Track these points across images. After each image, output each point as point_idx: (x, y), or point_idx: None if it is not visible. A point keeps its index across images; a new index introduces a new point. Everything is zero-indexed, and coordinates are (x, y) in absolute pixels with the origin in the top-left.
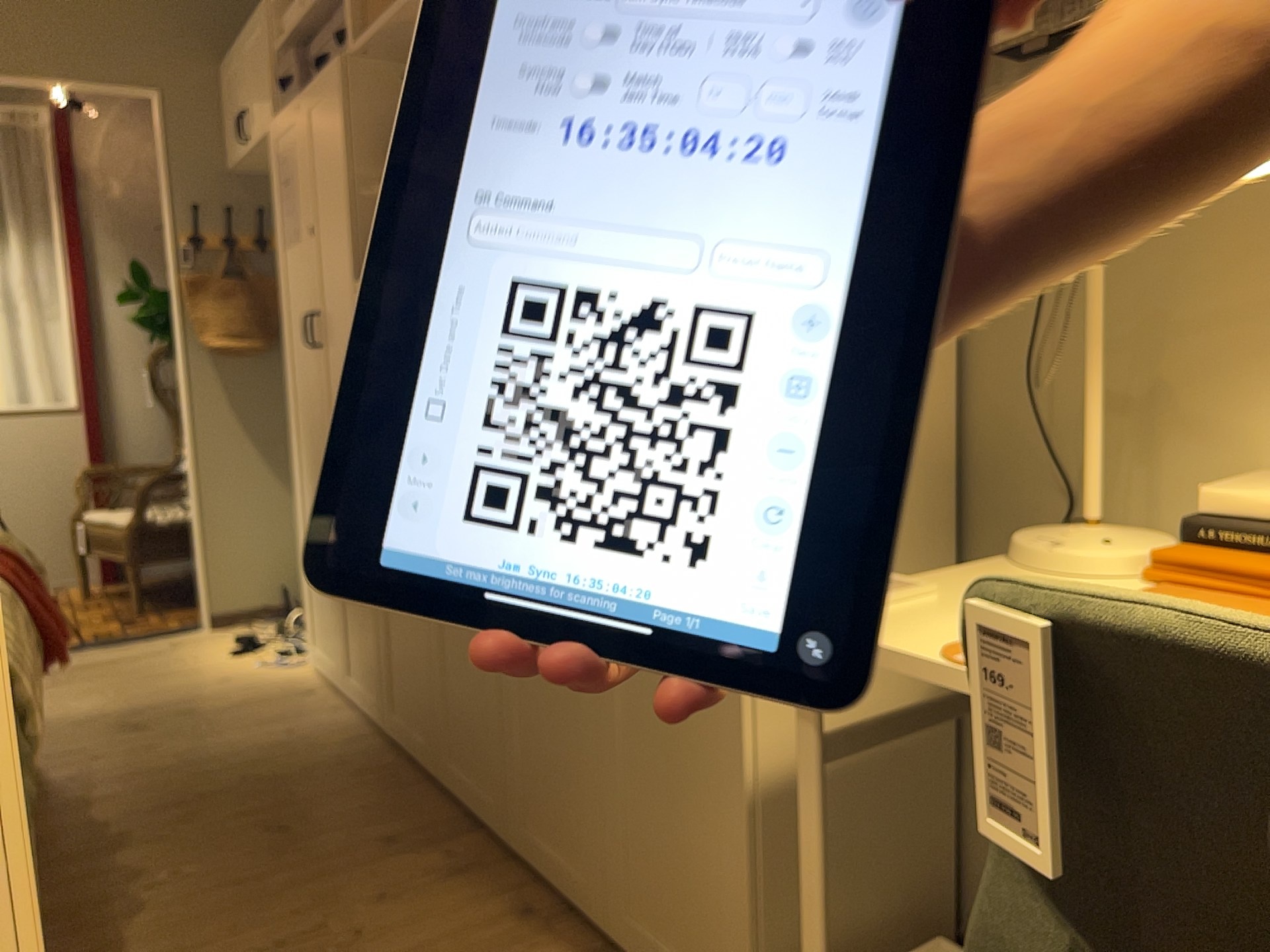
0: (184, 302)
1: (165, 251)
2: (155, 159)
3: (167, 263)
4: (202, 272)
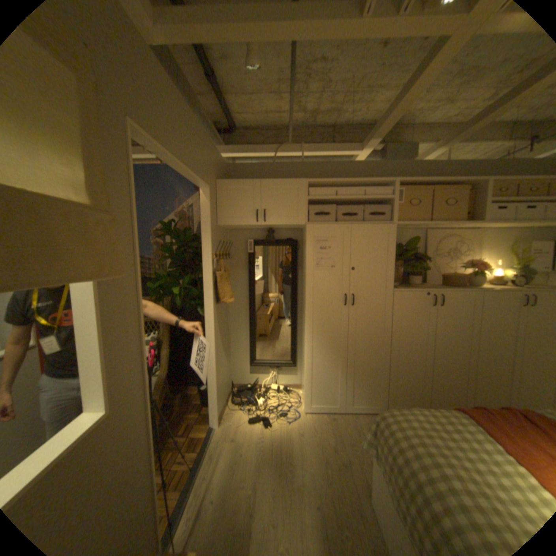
0: (213, 285)
1: (204, 261)
2: (202, 218)
3: (207, 267)
4: (215, 270)
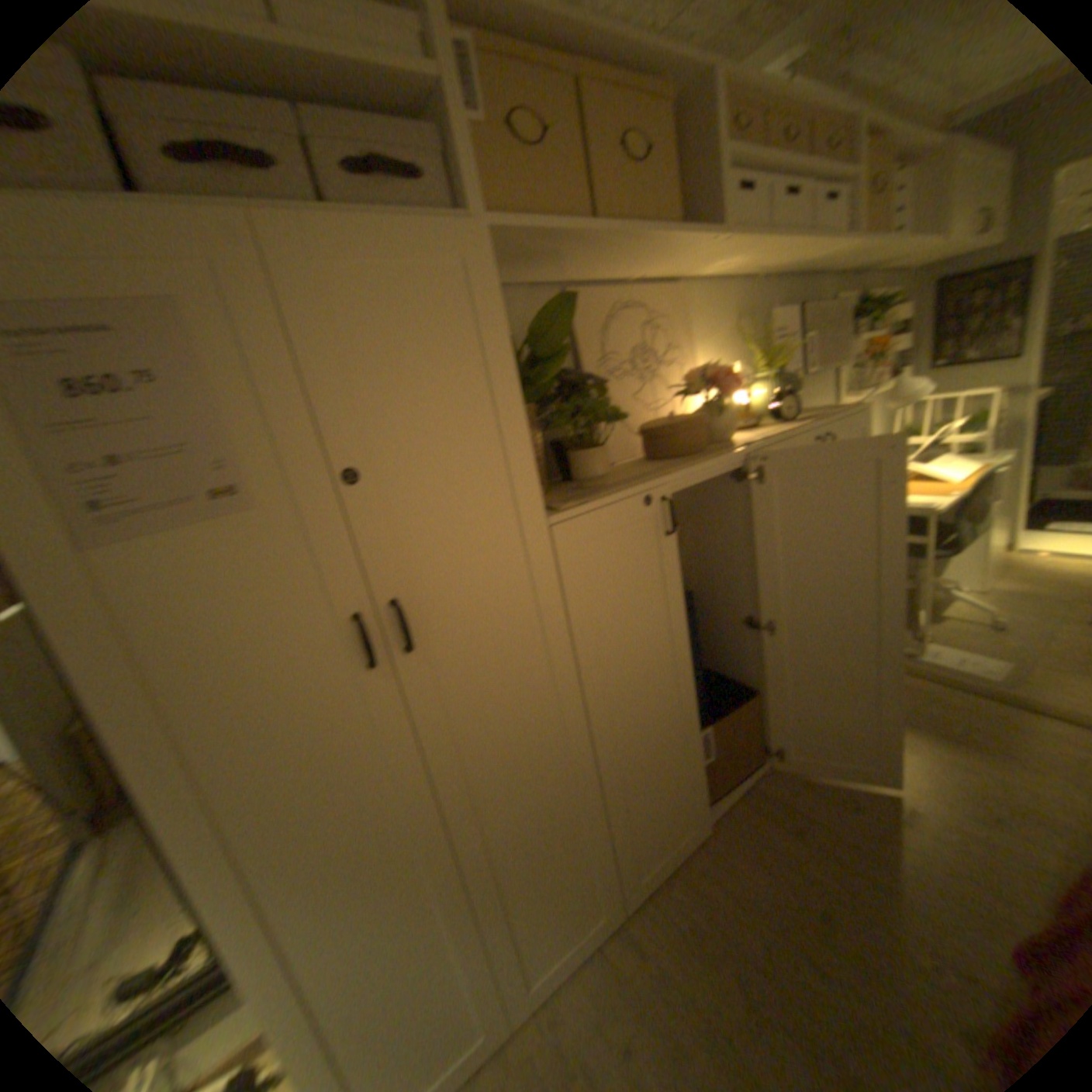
0: None
1: None
2: None
3: None
4: None
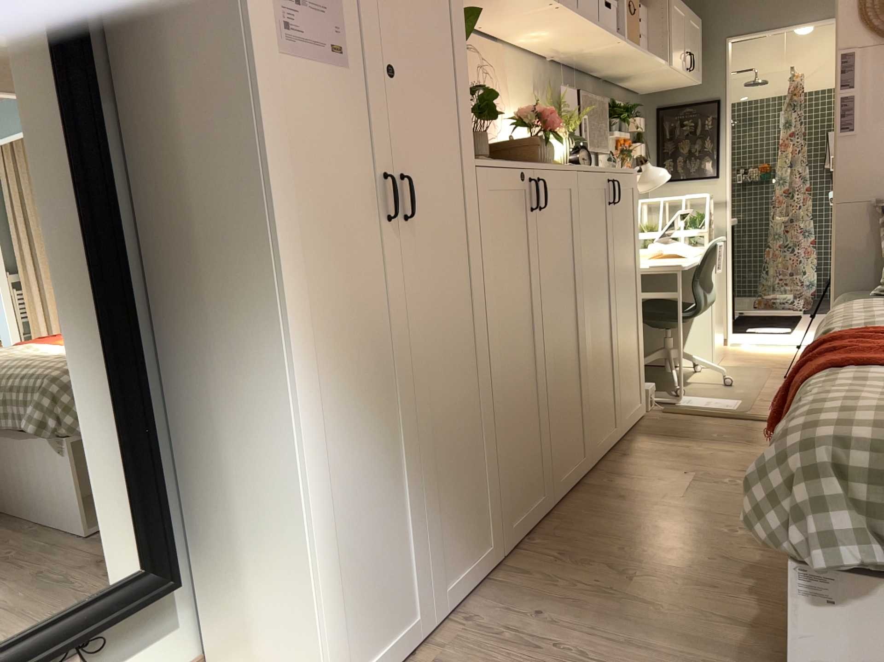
0: None
1: None
2: None
3: None
4: None
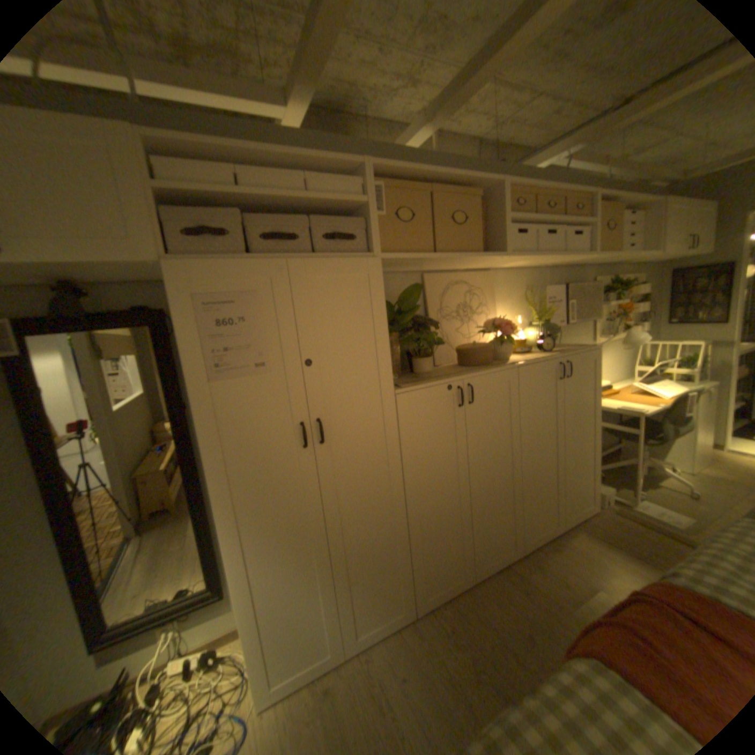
0: None
1: None
2: None
3: None
4: None
